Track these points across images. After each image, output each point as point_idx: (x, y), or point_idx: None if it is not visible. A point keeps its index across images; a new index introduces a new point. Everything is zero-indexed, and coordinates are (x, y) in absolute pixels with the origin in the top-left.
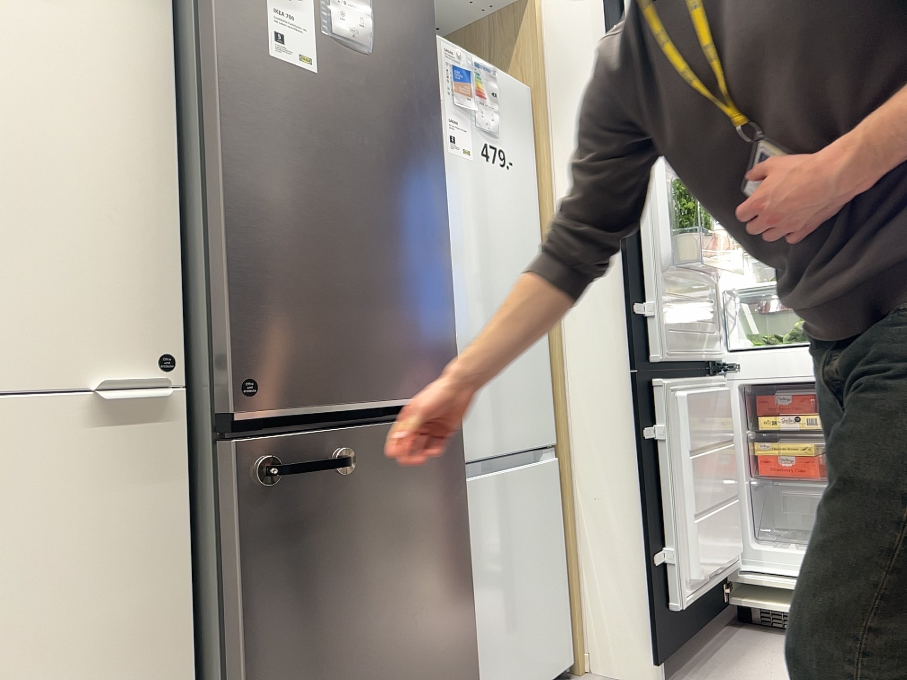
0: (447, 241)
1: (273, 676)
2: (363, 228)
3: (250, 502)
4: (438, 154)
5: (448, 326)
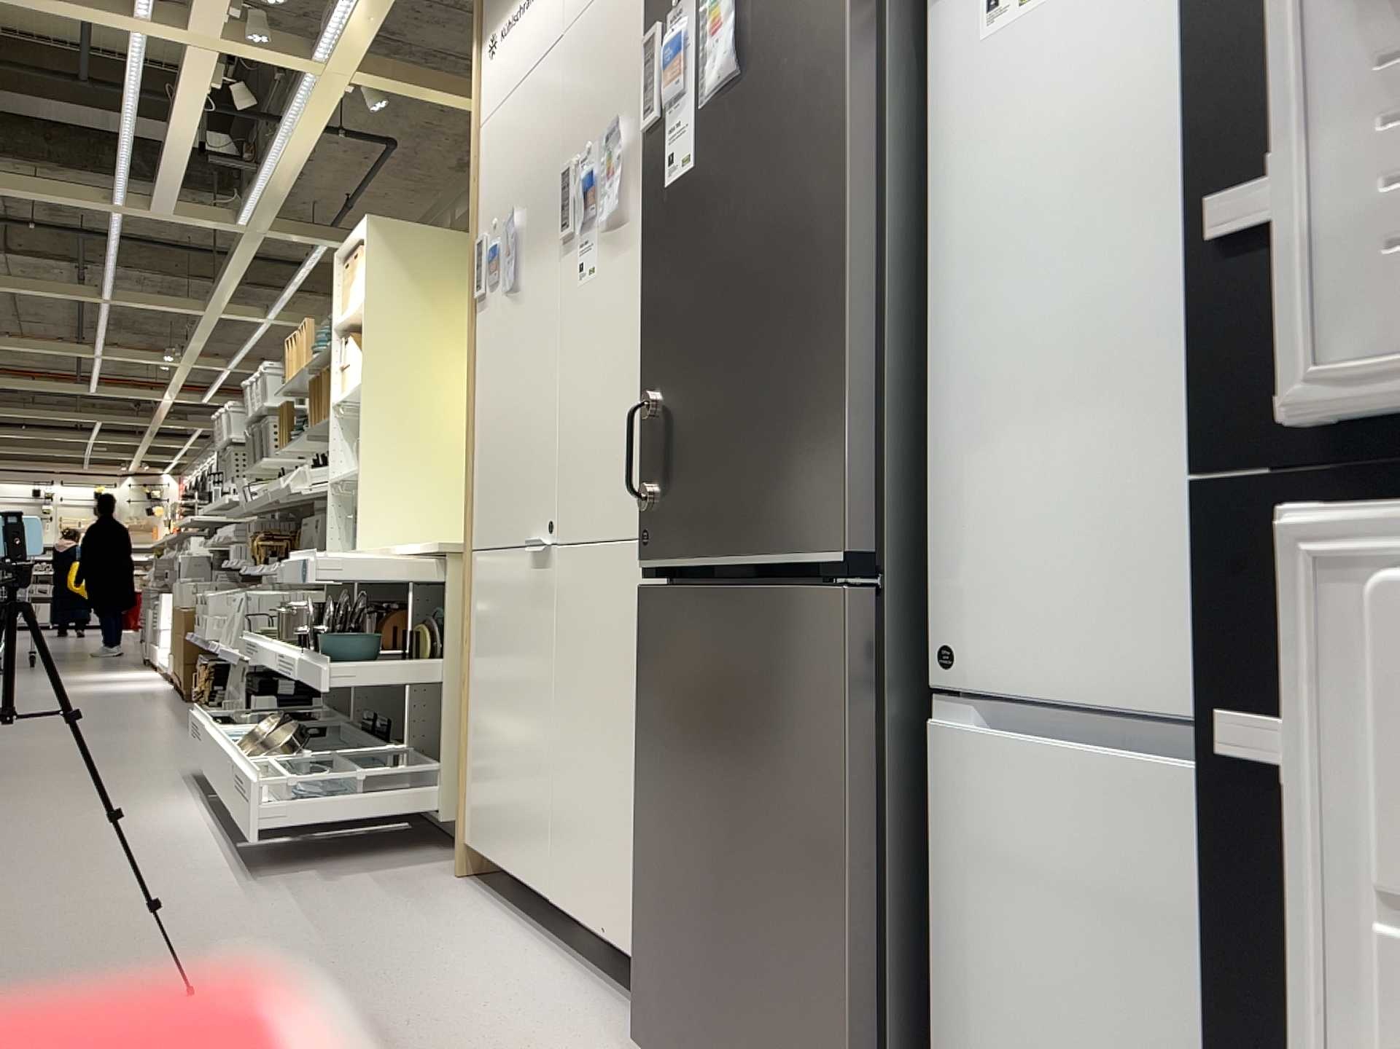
0: (845, 277)
1: (649, 822)
2: (727, 327)
3: (644, 648)
4: (839, 126)
5: (836, 434)
